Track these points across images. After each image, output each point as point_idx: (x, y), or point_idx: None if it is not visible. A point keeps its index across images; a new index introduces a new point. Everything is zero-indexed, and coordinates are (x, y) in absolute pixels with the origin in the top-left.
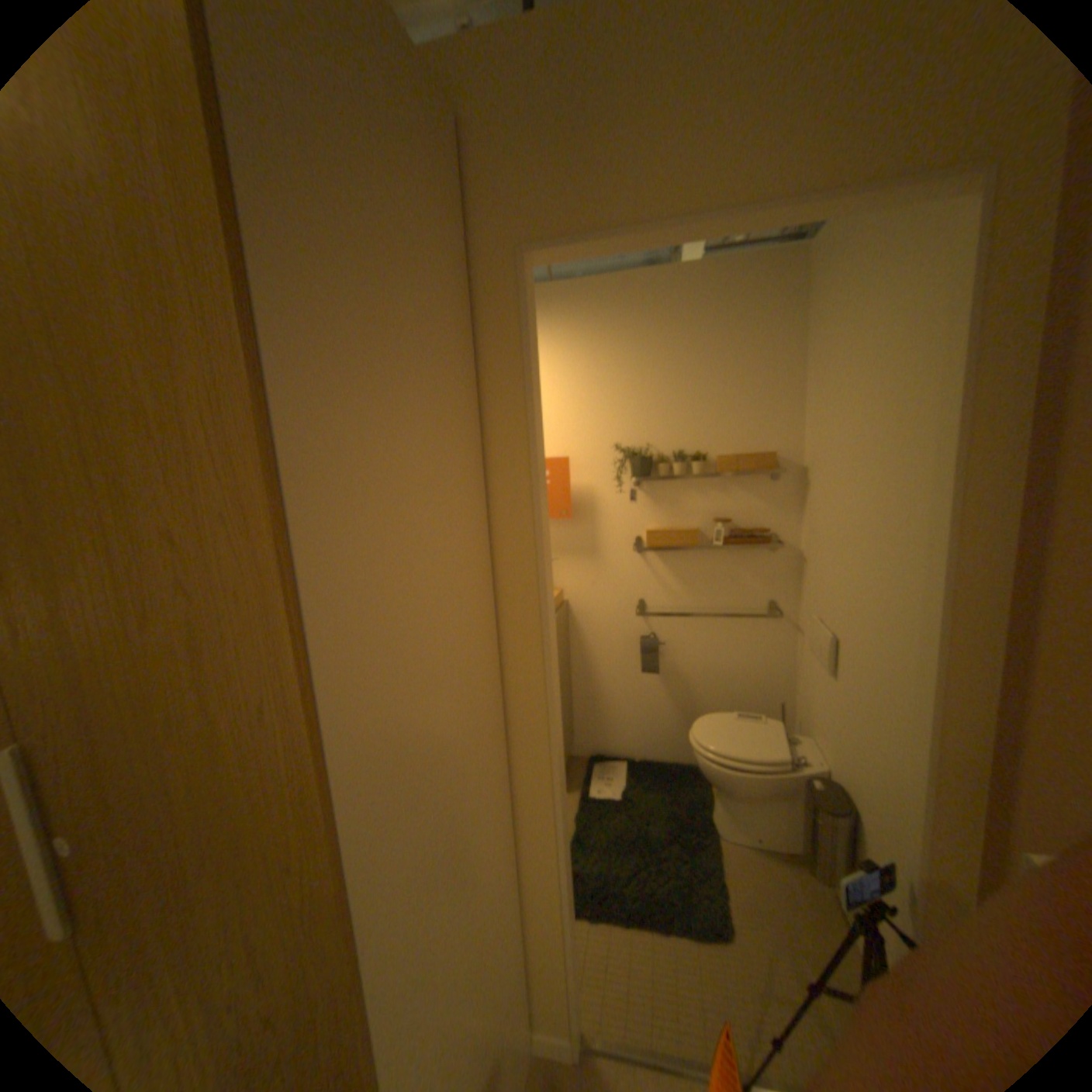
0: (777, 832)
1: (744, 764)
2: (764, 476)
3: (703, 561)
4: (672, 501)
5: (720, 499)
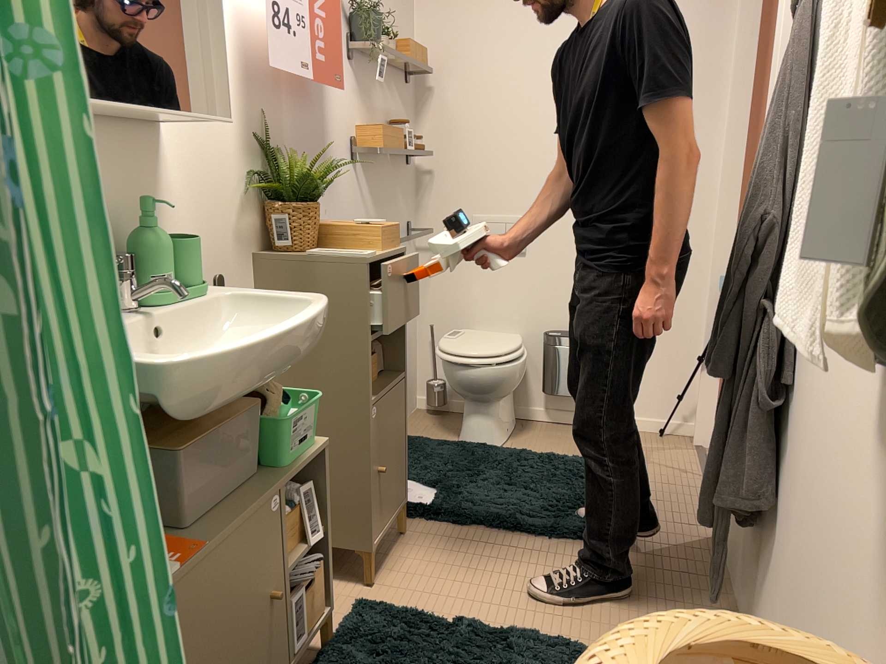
0: (510, 414)
1: (521, 349)
2: (404, 83)
3: (385, 177)
4: (370, 95)
5: (389, 102)
